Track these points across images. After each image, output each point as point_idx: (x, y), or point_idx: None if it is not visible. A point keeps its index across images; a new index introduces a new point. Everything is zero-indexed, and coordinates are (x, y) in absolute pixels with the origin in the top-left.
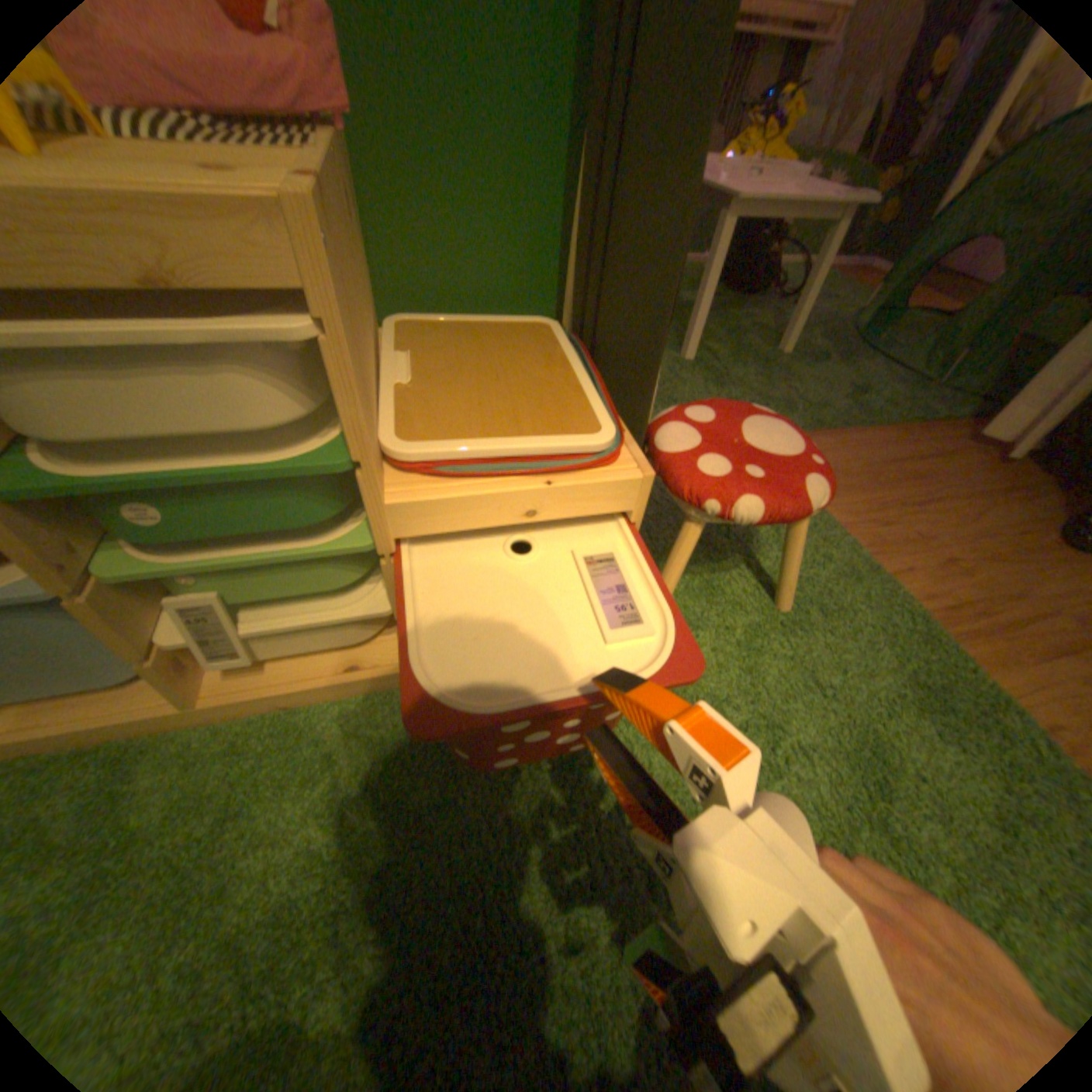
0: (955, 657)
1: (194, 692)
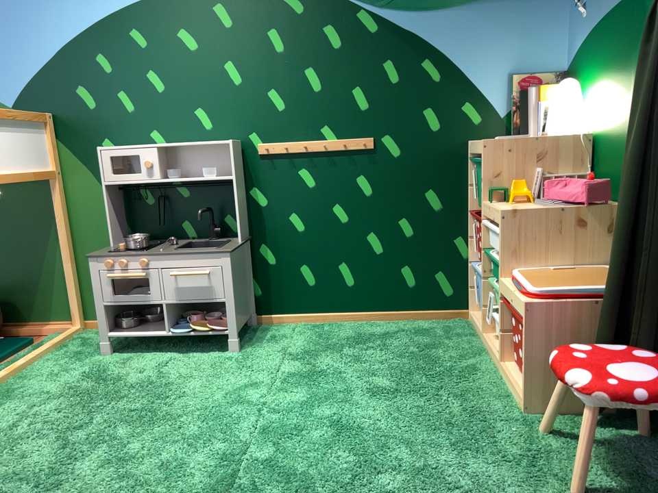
0: None
1: (486, 332)
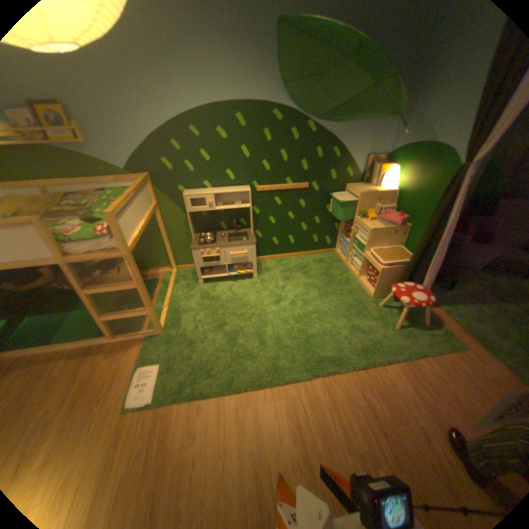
0: (397, 358)
1: (346, 262)
